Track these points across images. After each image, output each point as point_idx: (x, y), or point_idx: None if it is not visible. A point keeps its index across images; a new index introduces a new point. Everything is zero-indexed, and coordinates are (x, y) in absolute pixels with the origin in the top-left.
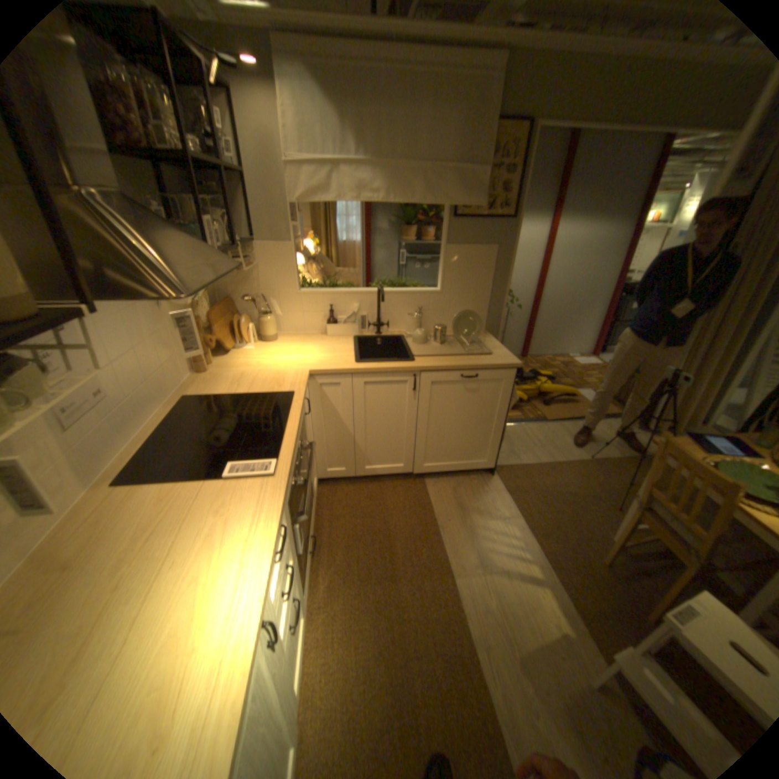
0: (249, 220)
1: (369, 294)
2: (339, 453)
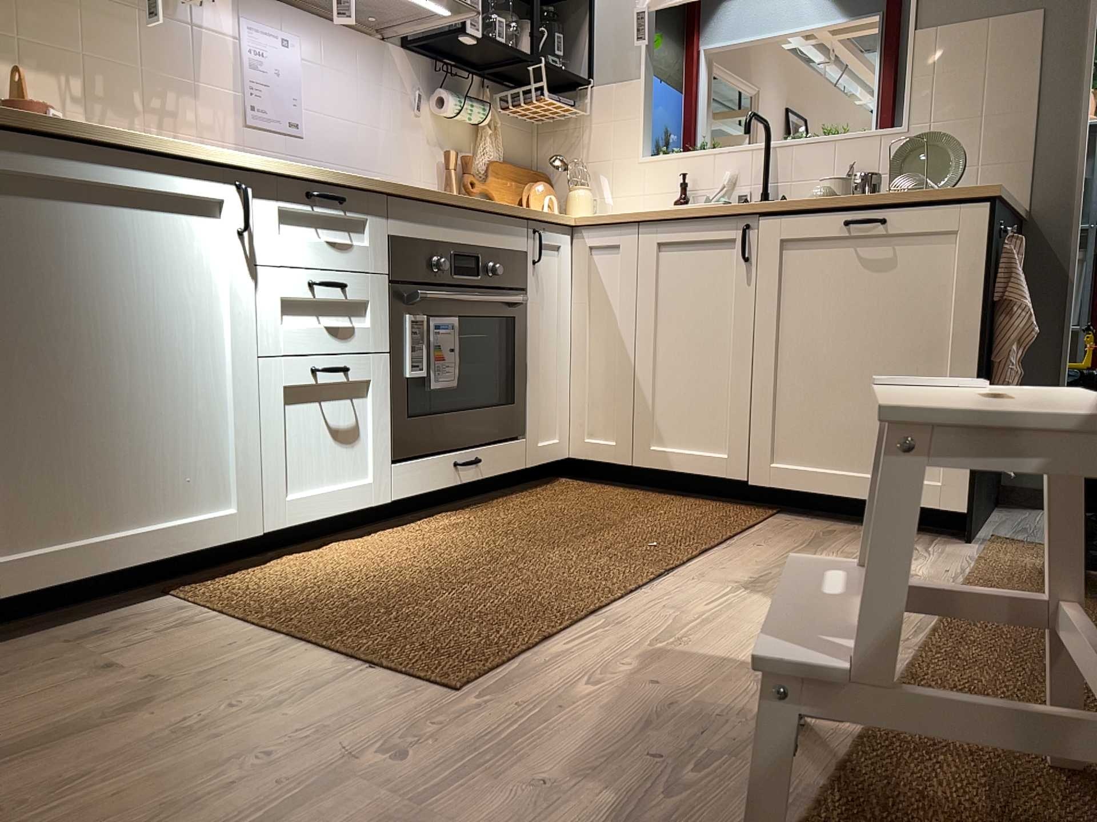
0: (590, 59)
1: (755, 153)
2: (610, 404)
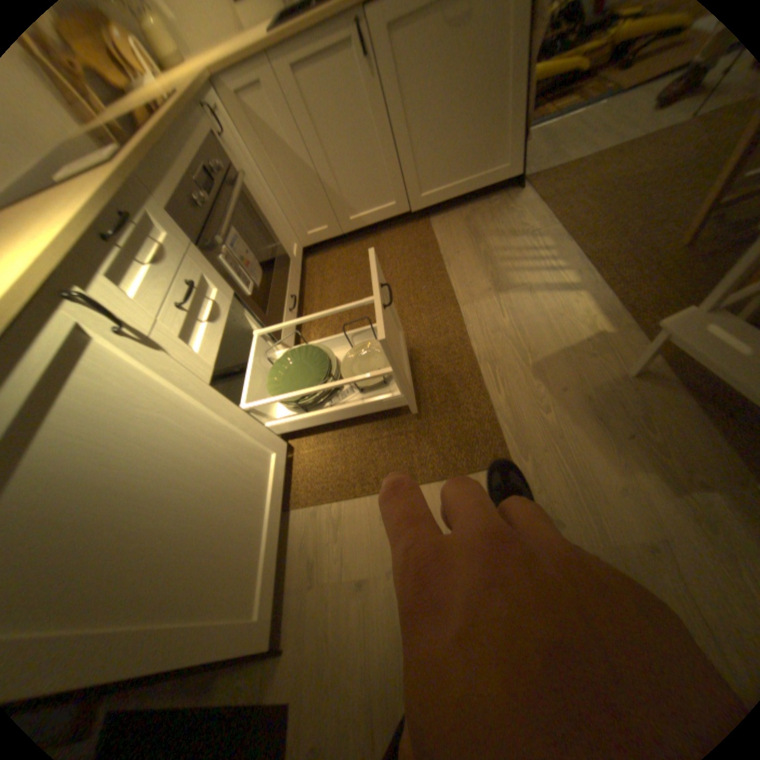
0: None
1: None
2: (312, 208)
